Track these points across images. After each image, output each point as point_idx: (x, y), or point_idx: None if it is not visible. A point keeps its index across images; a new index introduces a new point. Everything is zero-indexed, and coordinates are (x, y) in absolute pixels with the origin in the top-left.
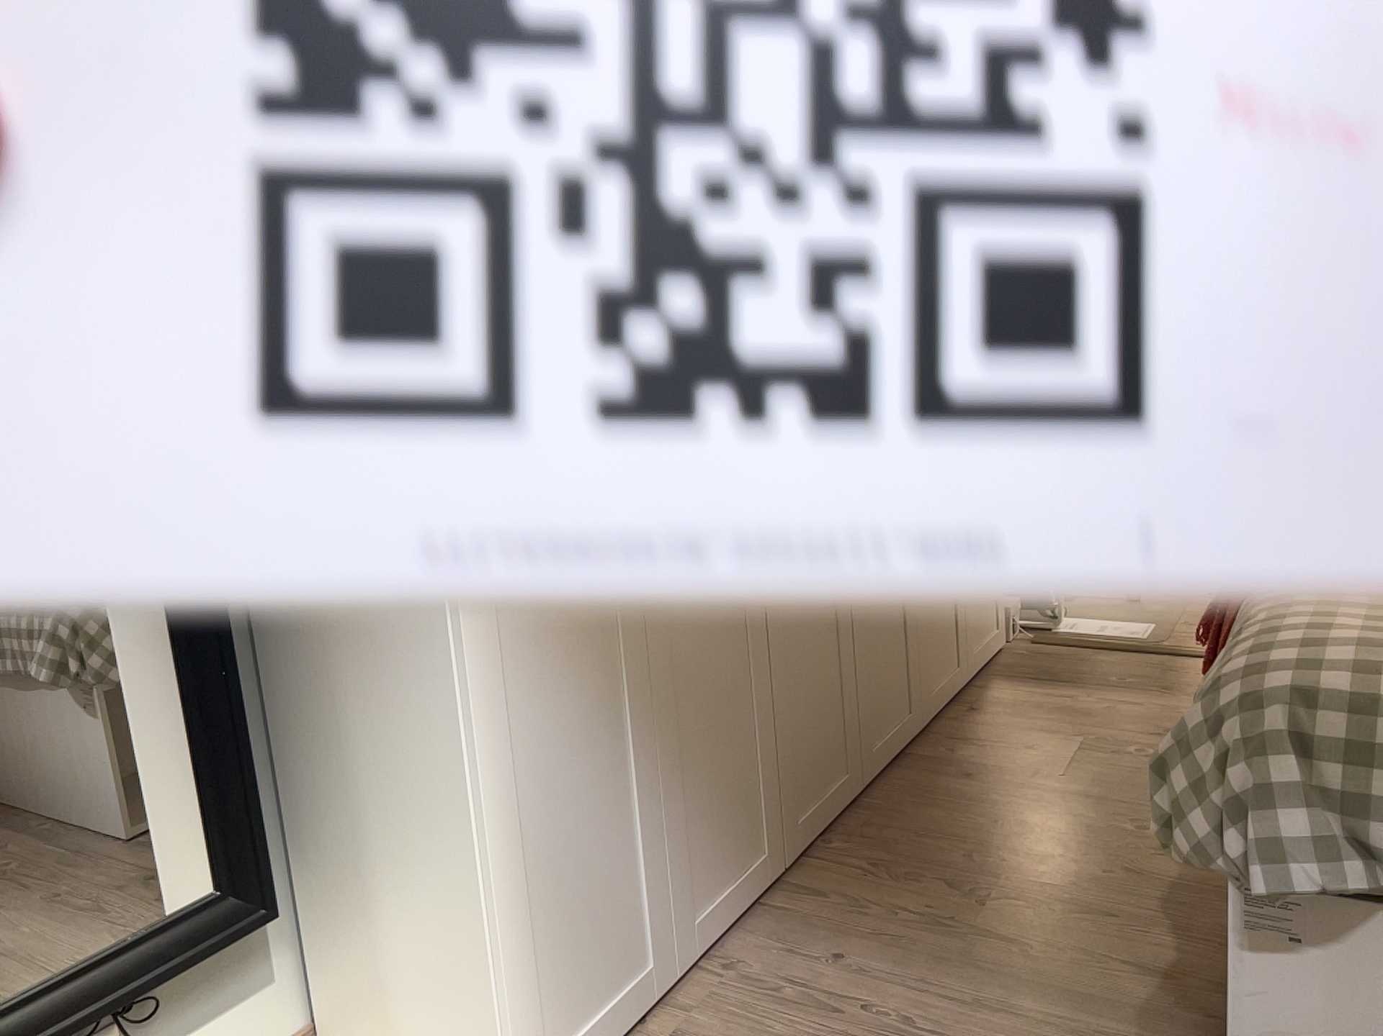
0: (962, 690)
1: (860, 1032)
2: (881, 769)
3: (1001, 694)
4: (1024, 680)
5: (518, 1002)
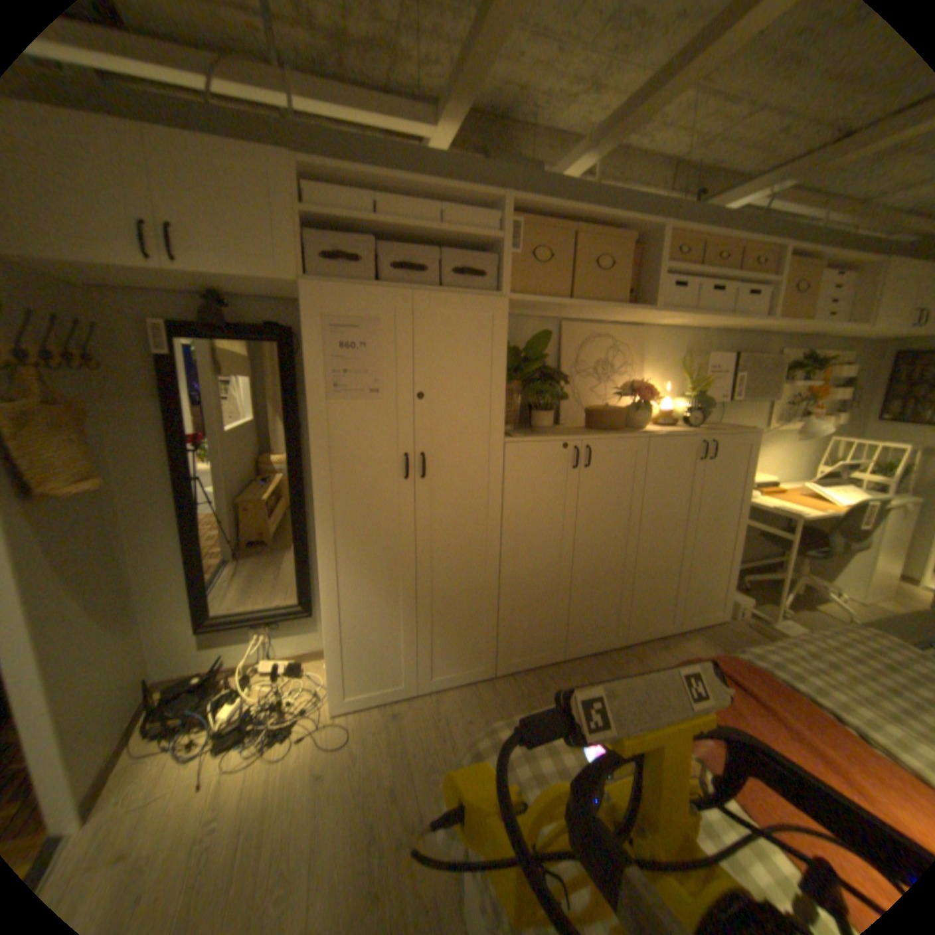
0: (673, 638)
1: (440, 757)
2: (585, 658)
3: (690, 650)
4: (713, 649)
5: (333, 680)
